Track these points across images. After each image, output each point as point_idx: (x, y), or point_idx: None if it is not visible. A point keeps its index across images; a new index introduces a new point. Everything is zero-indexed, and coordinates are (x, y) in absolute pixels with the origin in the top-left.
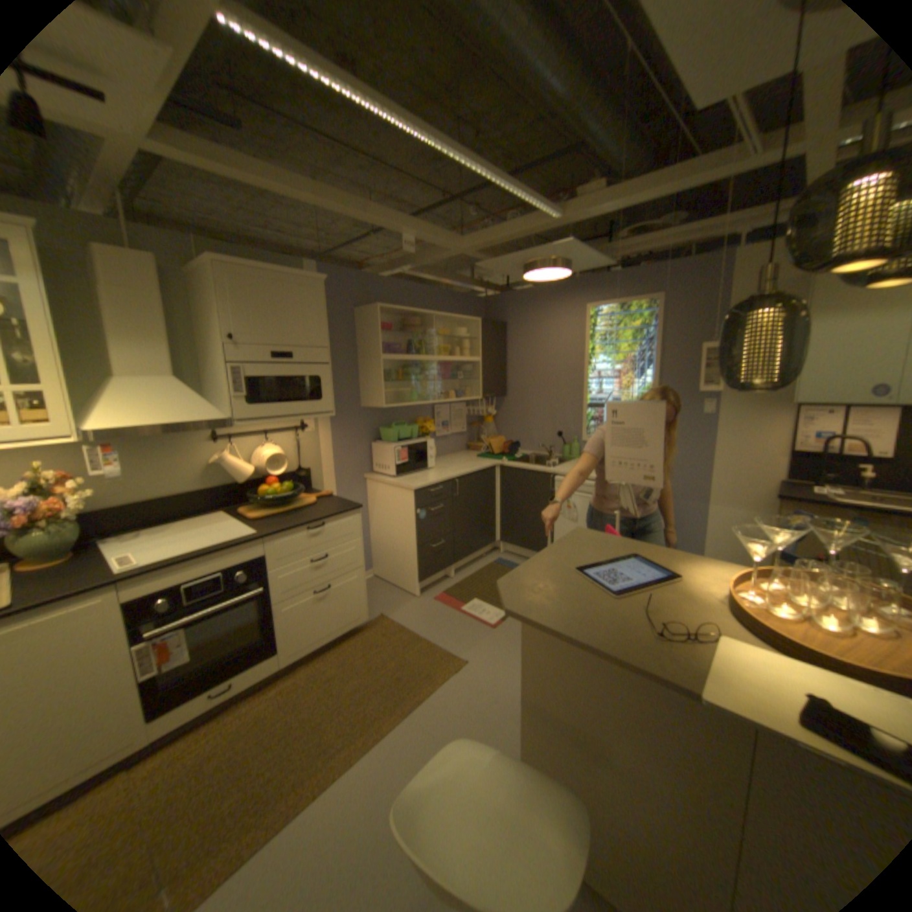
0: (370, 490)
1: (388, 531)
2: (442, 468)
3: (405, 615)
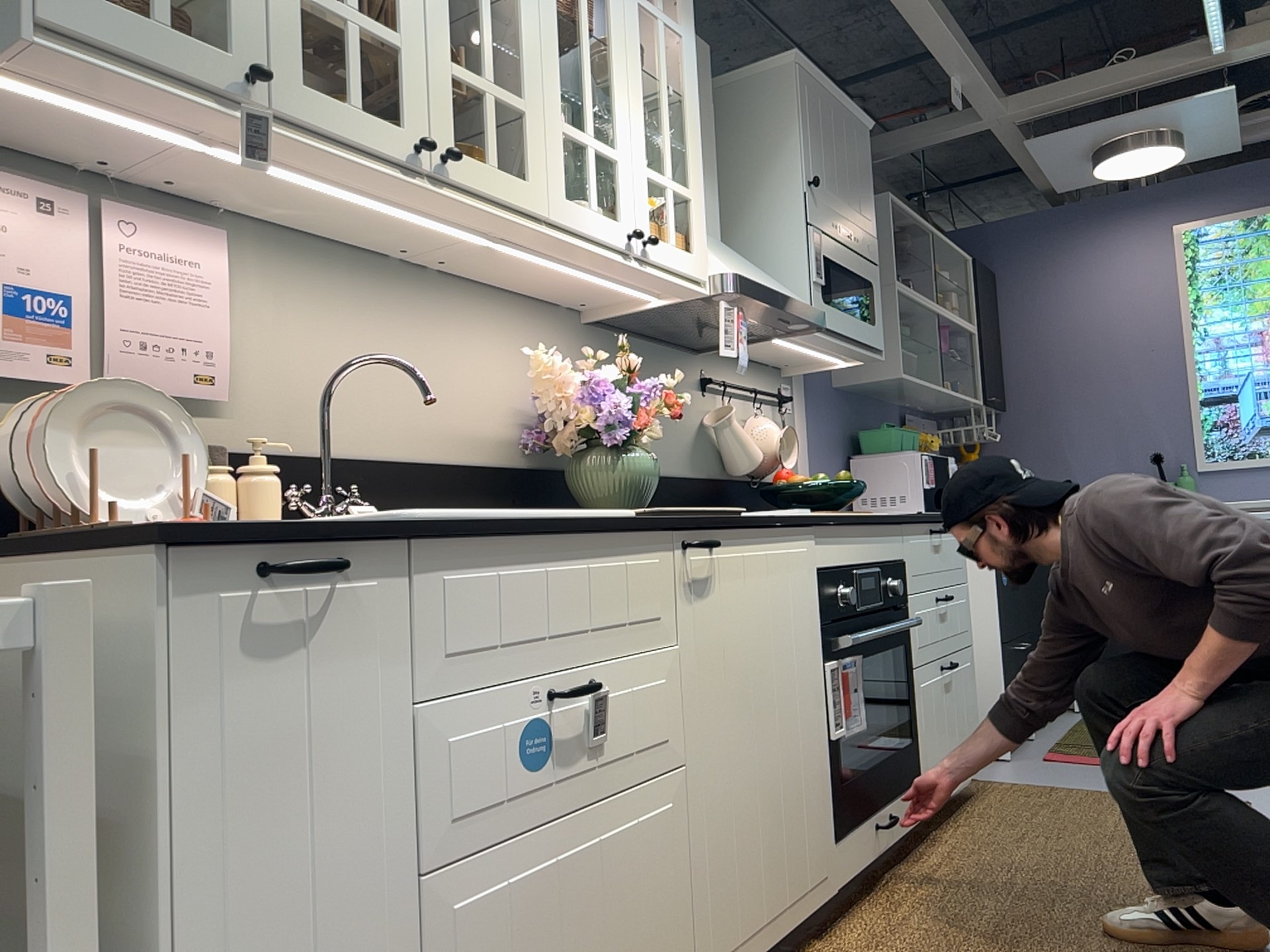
0: None
1: None
2: None
3: (1023, 776)
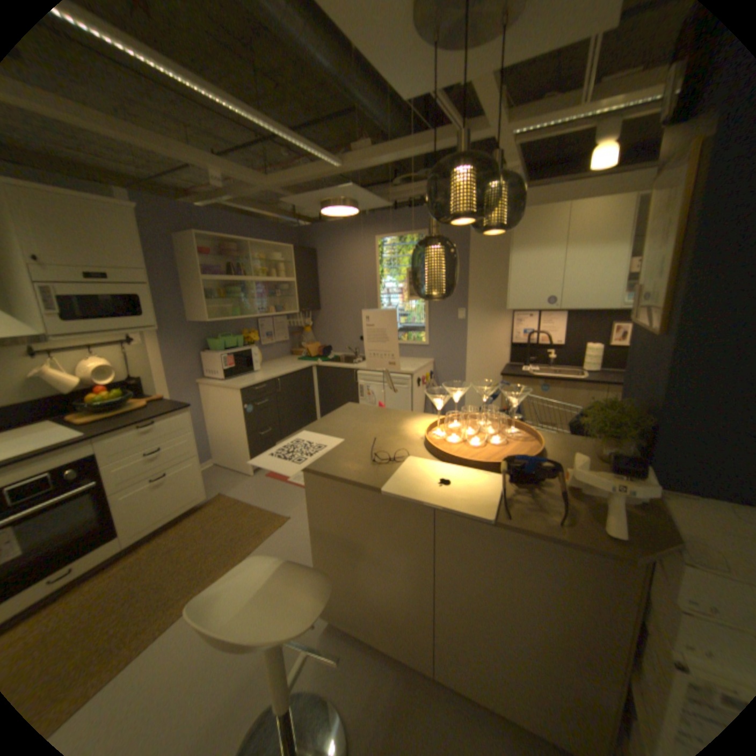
0: (203, 393)
1: (222, 426)
2: (267, 370)
3: (240, 491)
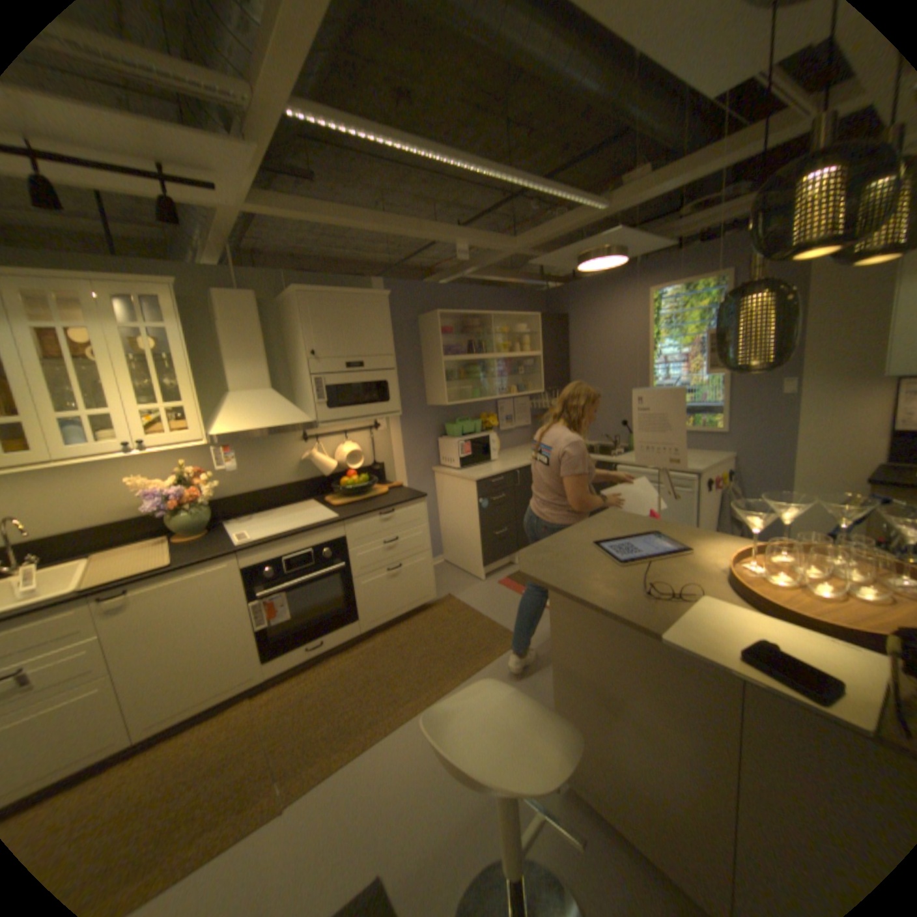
0: (438, 483)
1: (455, 520)
2: (504, 461)
3: (470, 596)
